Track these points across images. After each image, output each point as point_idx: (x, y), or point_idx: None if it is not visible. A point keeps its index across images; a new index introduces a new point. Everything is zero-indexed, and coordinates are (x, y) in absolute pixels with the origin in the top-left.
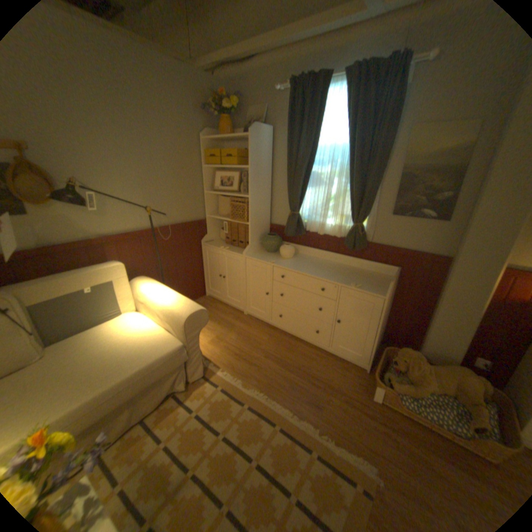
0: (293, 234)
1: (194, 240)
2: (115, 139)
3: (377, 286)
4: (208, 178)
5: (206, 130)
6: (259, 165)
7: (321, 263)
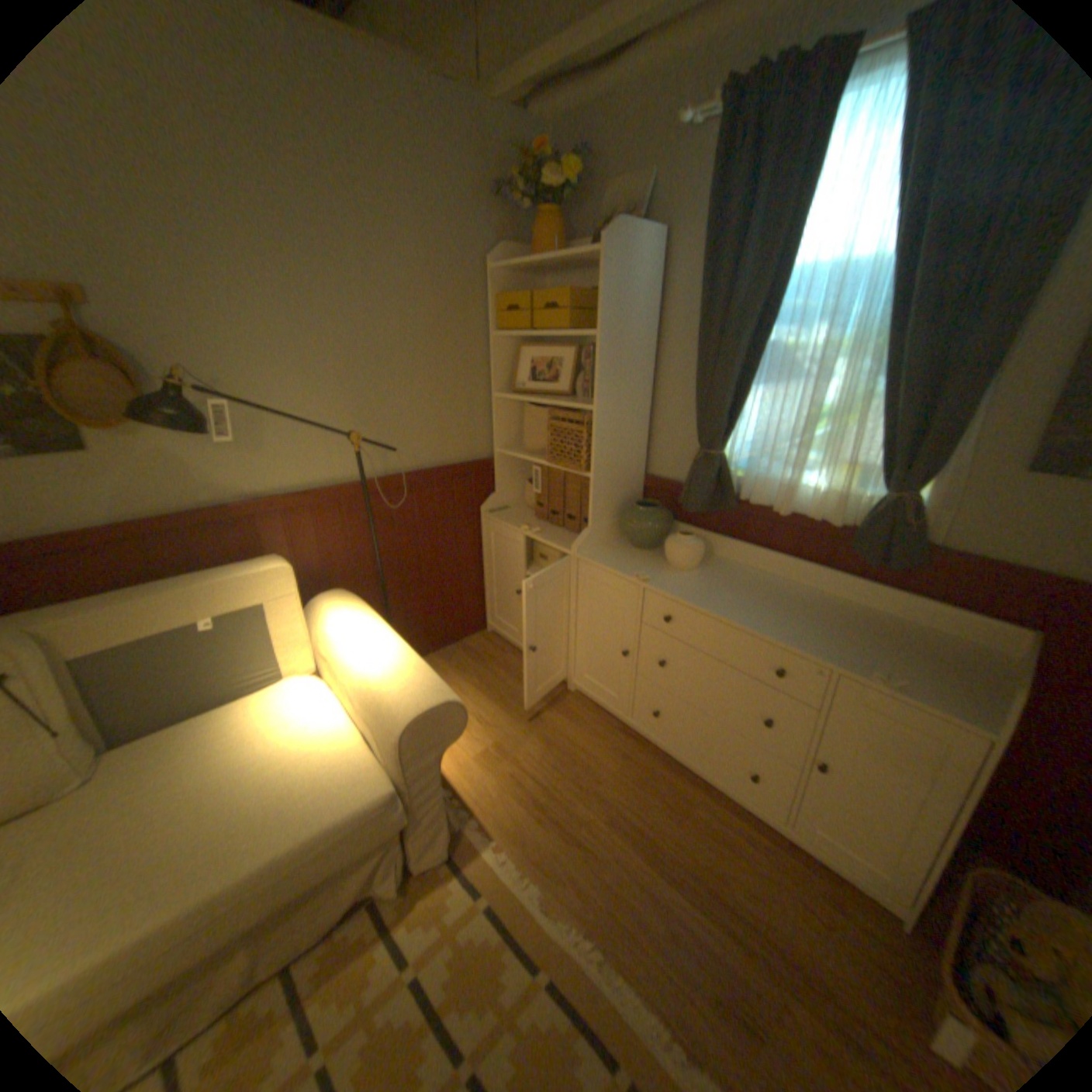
0: (703, 508)
1: (464, 506)
2: (286, 273)
3: (964, 690)
4: (502, 361)
5: (502, 246)
6: (625, 326)
7: (779, 591)
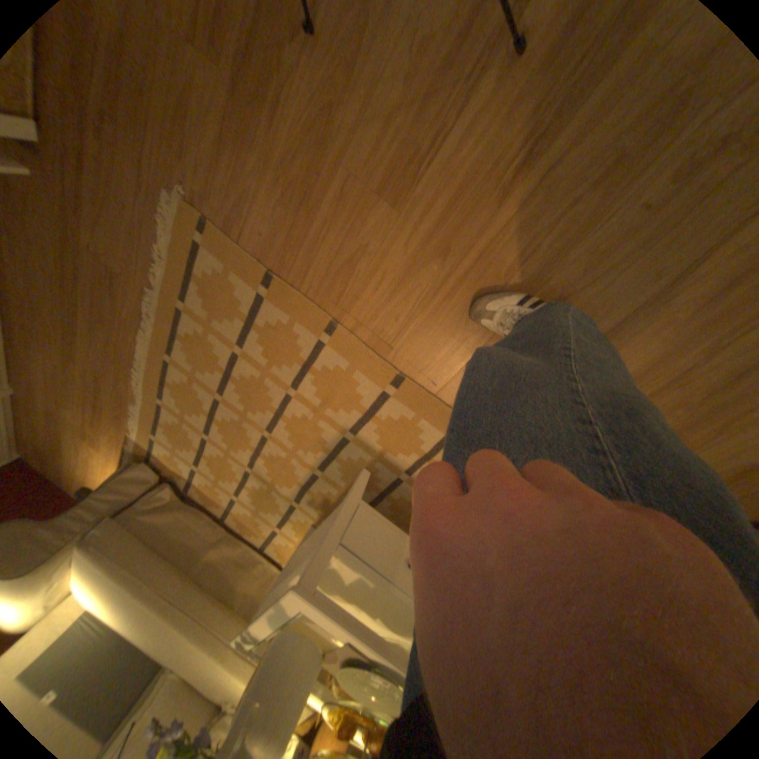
0: None
1: None
2: None
3: None
4: None
5: None
6: None
7: None
